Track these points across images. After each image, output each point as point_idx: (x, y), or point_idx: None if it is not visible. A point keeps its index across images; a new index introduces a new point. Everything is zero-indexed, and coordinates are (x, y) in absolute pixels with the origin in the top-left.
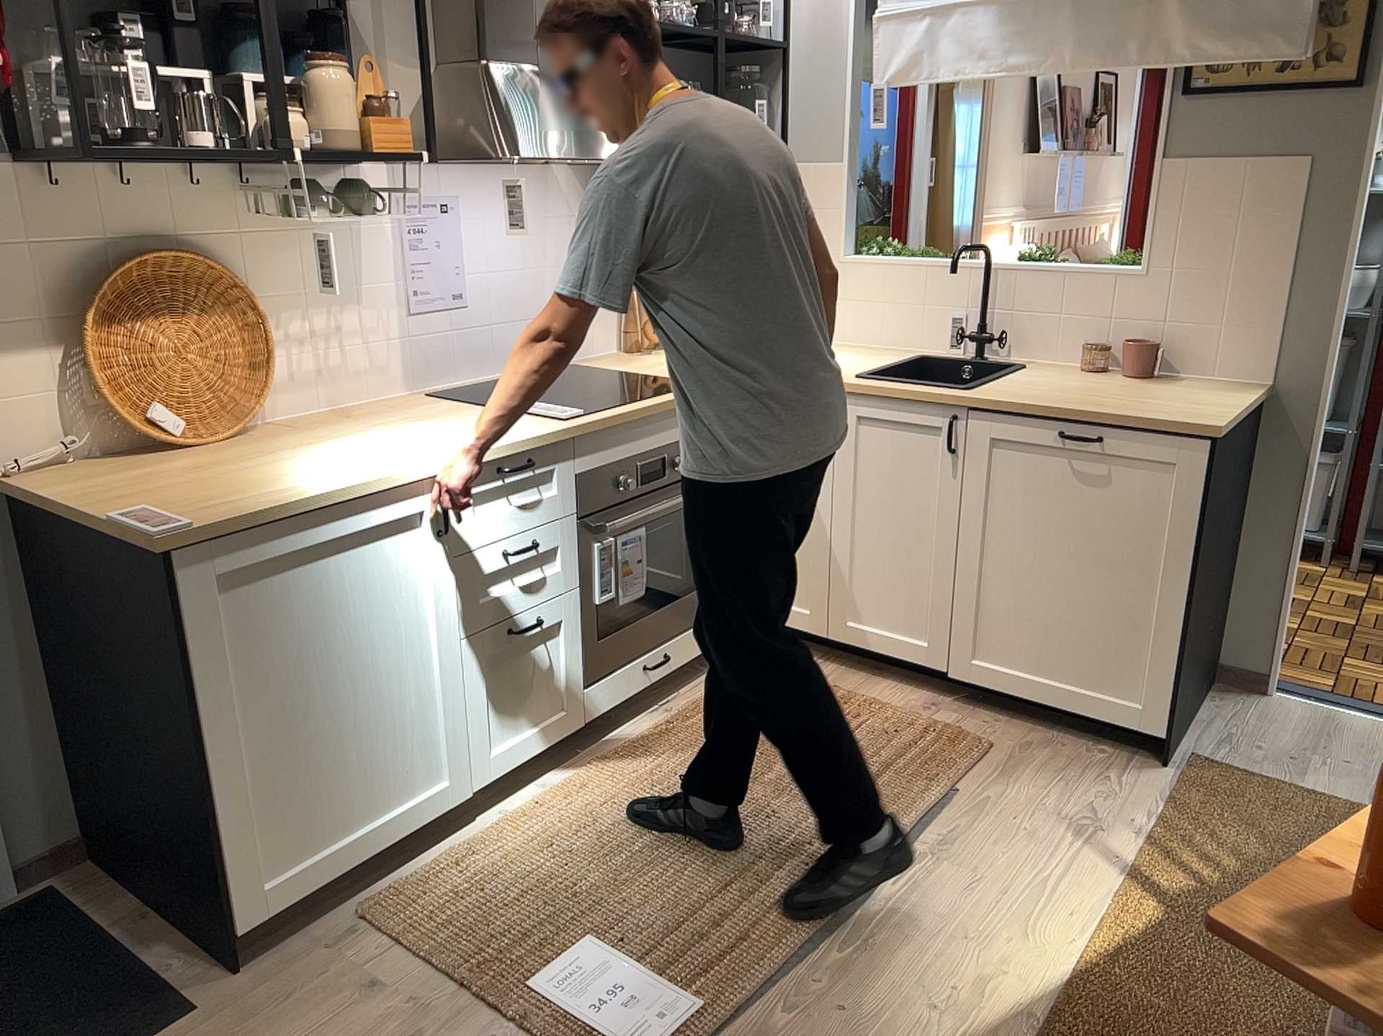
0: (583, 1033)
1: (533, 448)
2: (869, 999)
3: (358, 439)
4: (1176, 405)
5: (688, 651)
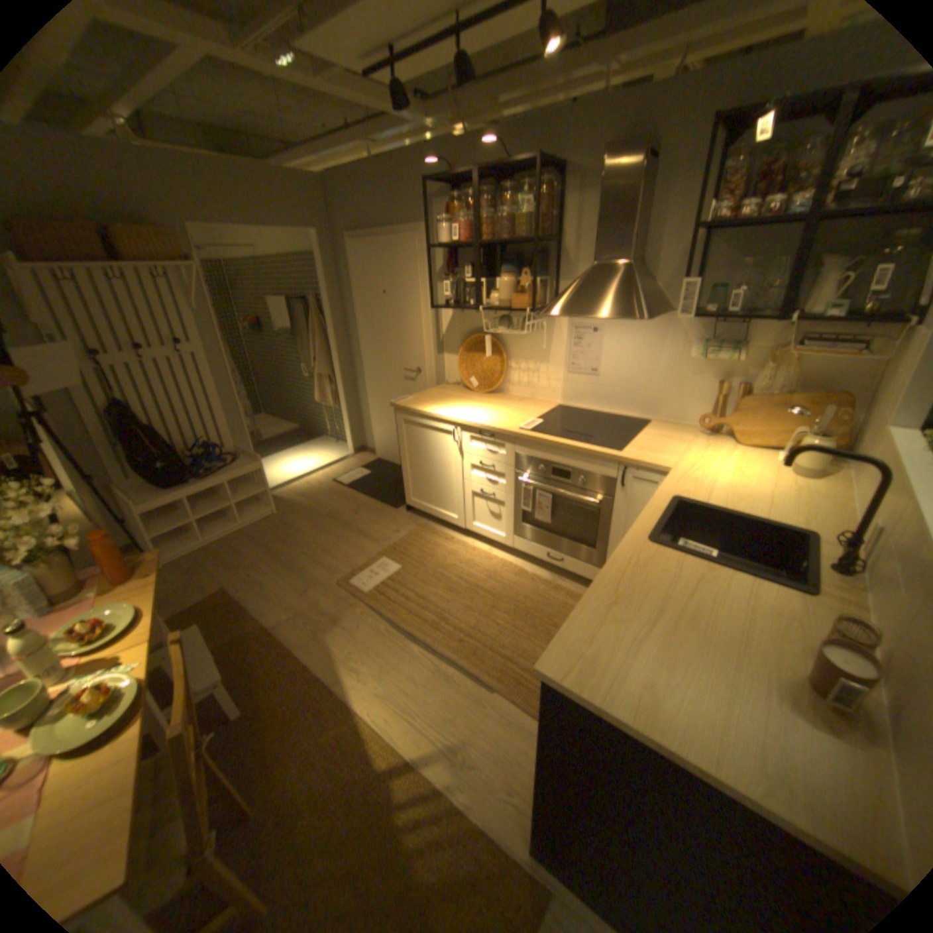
0: (366, 568)
1: (493, 432)
2: (360, 635)
3: (488, 406)
4: (634, 666)
5: (578, 569)
